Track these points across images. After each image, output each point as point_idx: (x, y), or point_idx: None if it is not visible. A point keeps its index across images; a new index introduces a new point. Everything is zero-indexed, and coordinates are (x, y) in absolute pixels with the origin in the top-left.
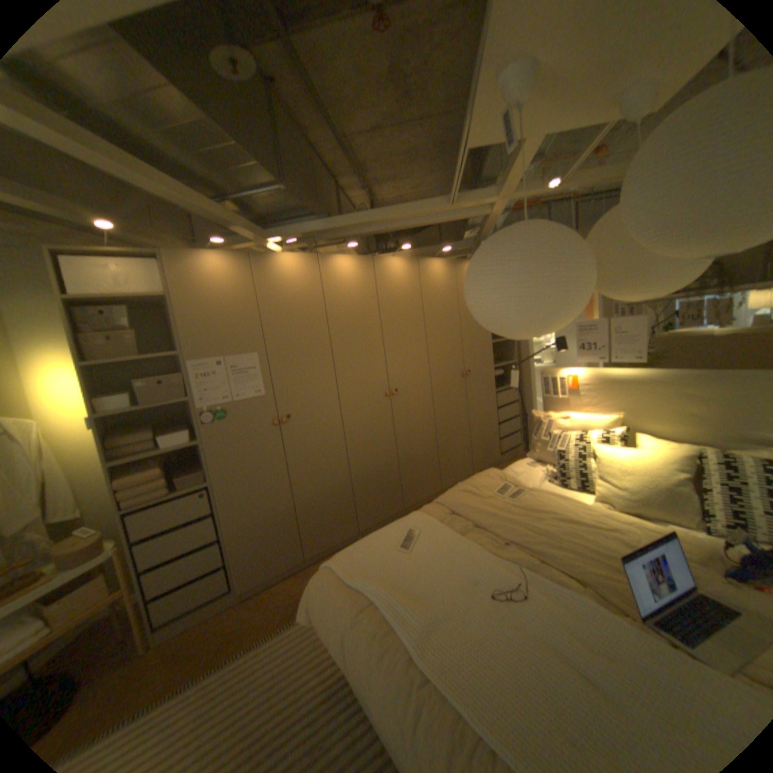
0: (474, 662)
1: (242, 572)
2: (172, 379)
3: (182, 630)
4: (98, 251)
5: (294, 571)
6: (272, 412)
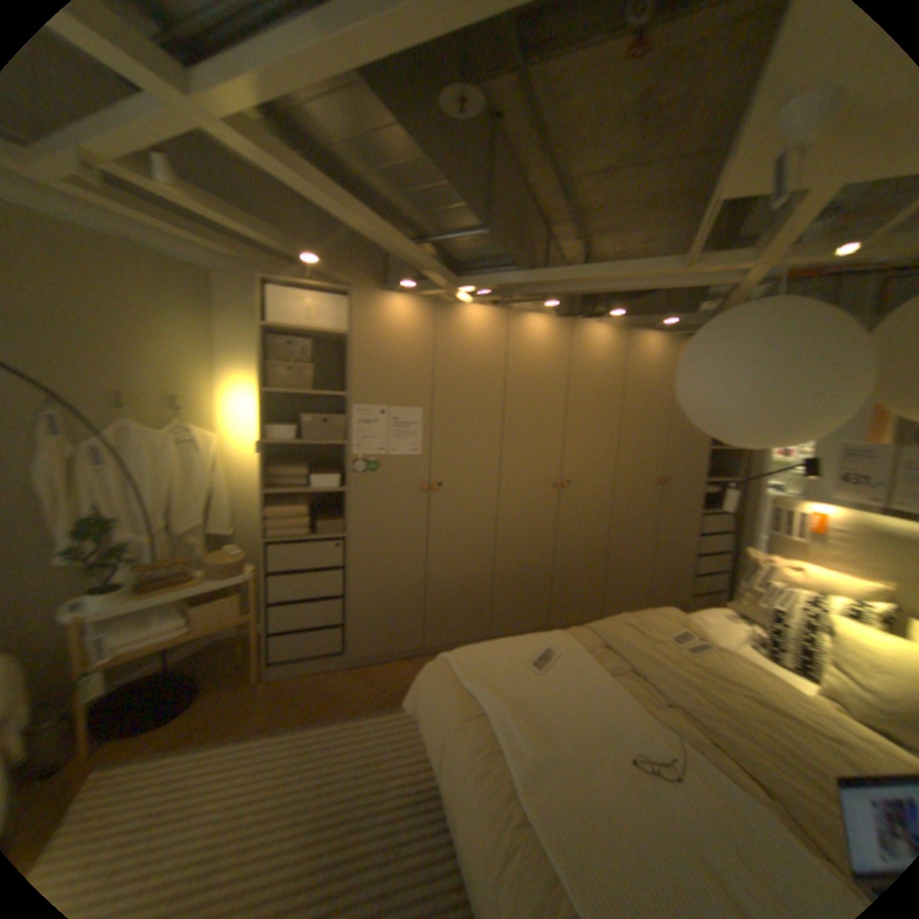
0: (591, 827)
1: (357, 638)
2: (334, 420)
3: (290, 676)
4: (297, 284)
5: (409, 656)
6: (423, 475)
